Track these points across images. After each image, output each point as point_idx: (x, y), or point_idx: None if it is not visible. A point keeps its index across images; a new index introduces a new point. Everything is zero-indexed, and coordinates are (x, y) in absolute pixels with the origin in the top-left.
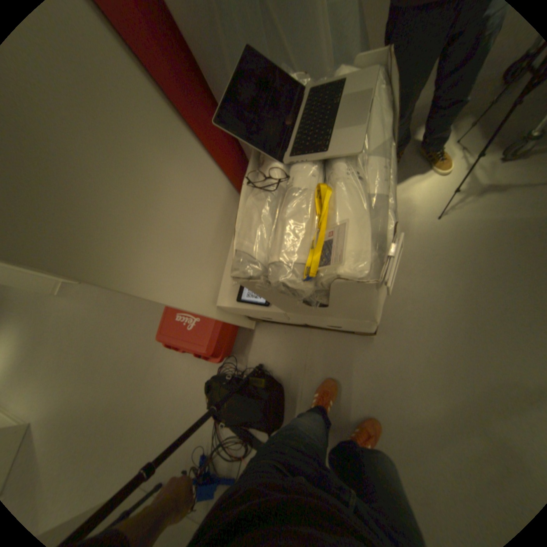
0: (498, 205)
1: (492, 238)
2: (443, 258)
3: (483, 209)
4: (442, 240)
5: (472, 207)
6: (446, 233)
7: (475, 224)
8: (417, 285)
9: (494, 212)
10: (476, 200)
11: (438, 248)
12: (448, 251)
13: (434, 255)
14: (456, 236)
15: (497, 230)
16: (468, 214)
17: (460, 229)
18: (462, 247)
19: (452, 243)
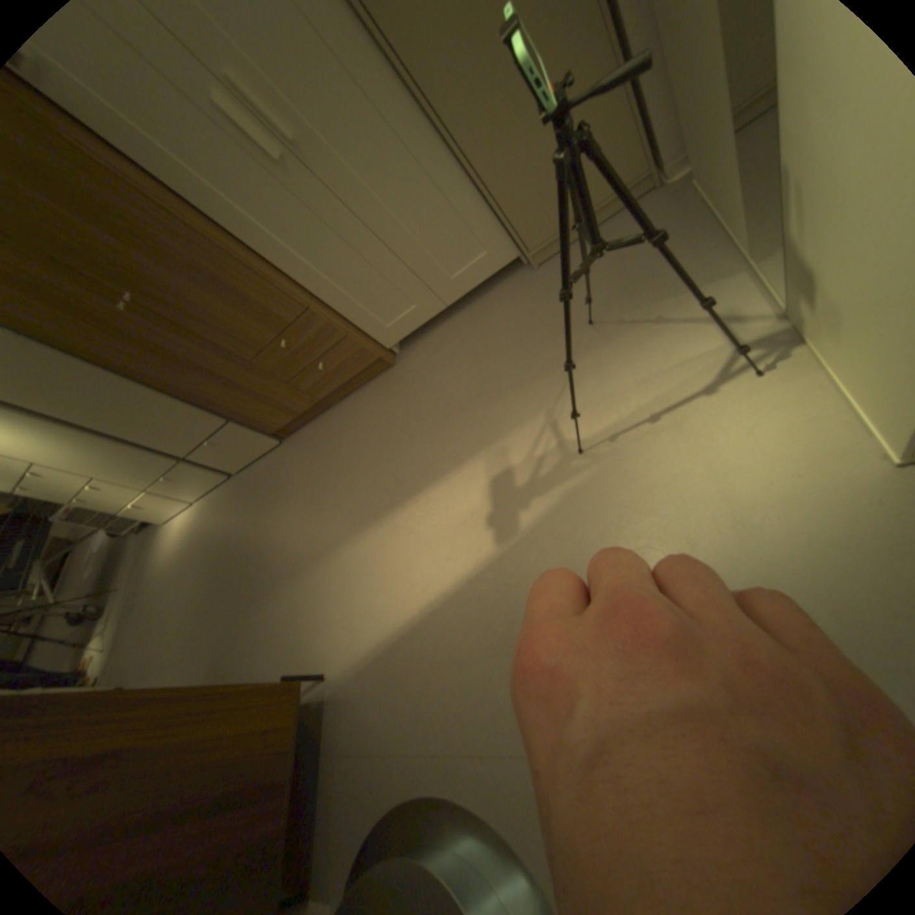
0: (114, 617)
1: (121, 617)
2: (117, 644)
3: (112, 625)
4: (112, 647)
5: (109, 631)
6: (111, 645)
7: (114, 628)
8: (119, 660)
9: (115, 619)
10: (108, 629)
11: (113, 649)
12: (116, 642)
13: (114, 651)
14: (114, 638)
15: (120, 616)
16: (111, 633)
17: (113, 636)
18: (118, 634)
19: (115, 640)
